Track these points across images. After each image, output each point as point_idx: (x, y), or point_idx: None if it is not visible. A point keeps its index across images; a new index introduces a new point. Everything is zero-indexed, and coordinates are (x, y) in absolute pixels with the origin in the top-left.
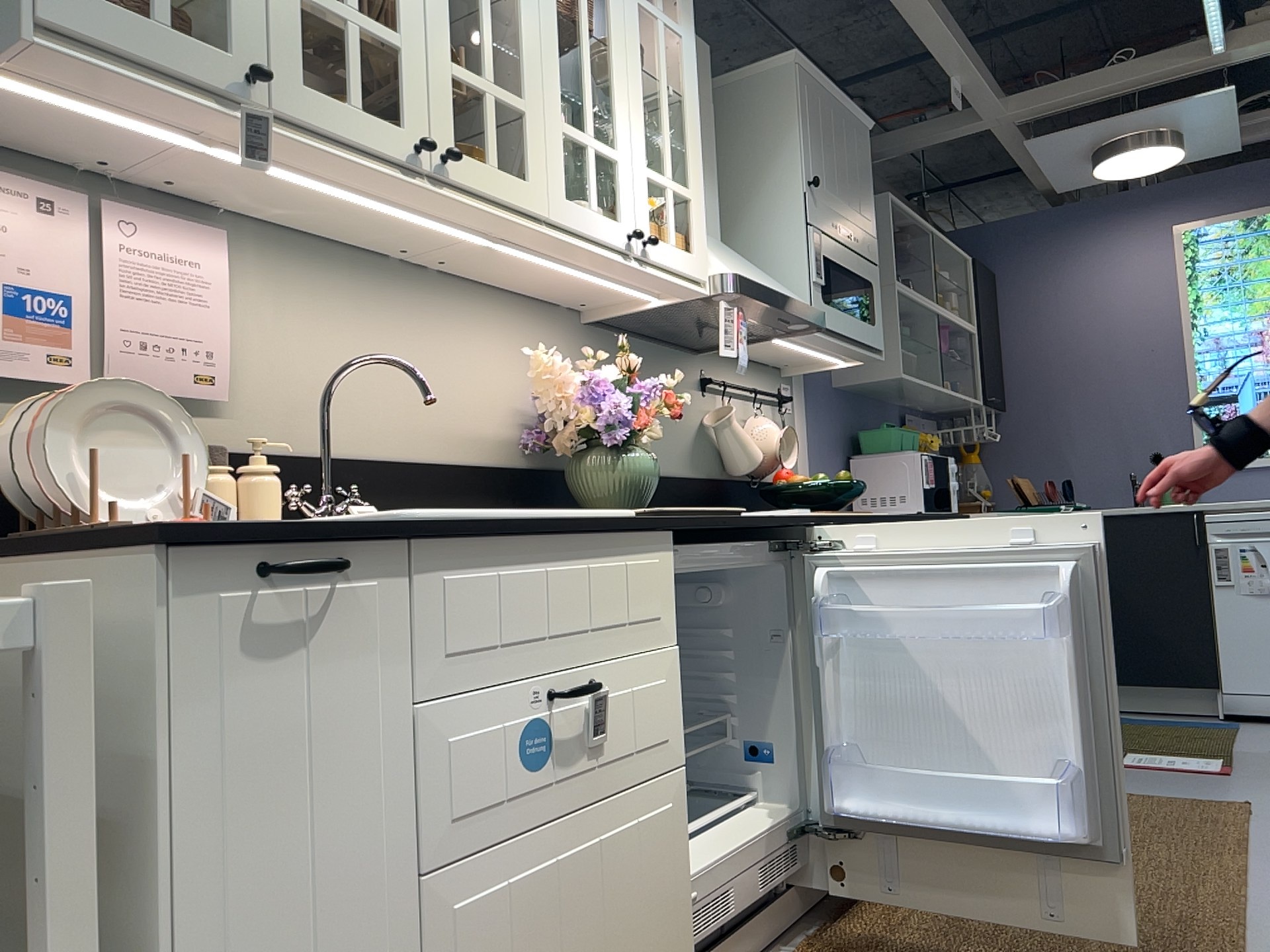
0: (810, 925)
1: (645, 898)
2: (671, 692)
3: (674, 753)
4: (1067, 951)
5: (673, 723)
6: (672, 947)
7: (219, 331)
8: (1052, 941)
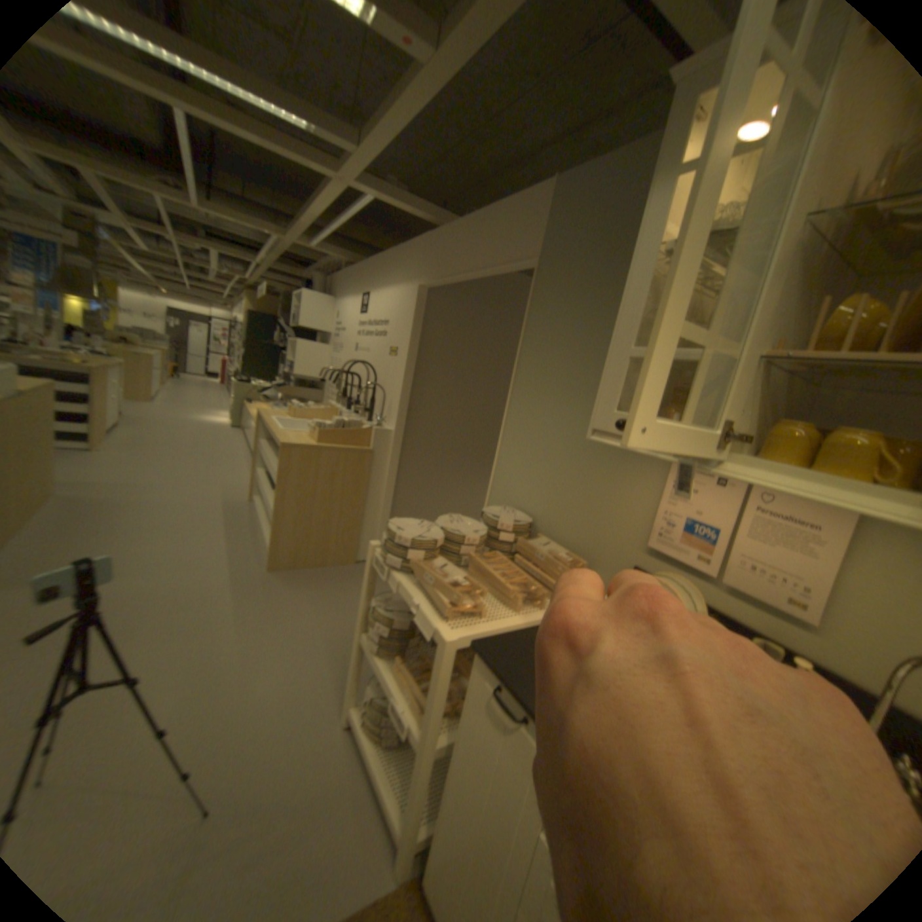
0: None
1: None
2: None
3: None
4: None
5: None
6: None
7: (823, 577)
8: None
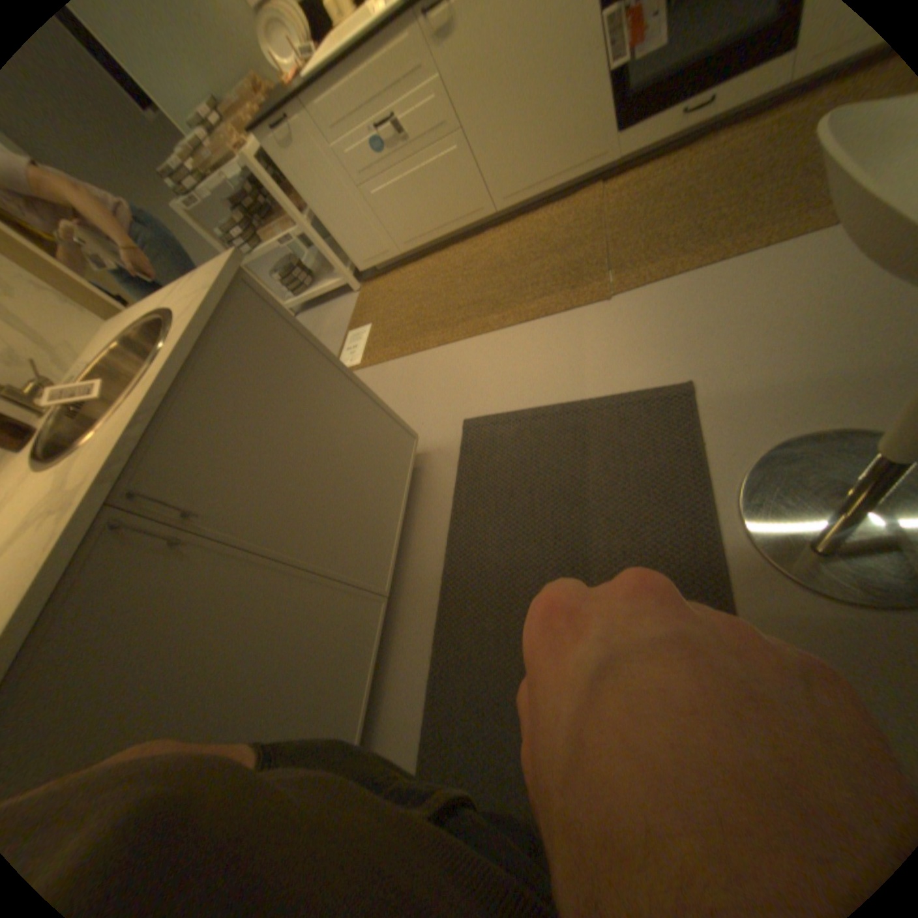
0: (595, 173)
1: (452, 179)
2: (440, 97)
3: (451, 123)
4: (662, 223)
5: (446, 110)
6: (474, 193)
7: None
8: (671, 214)
